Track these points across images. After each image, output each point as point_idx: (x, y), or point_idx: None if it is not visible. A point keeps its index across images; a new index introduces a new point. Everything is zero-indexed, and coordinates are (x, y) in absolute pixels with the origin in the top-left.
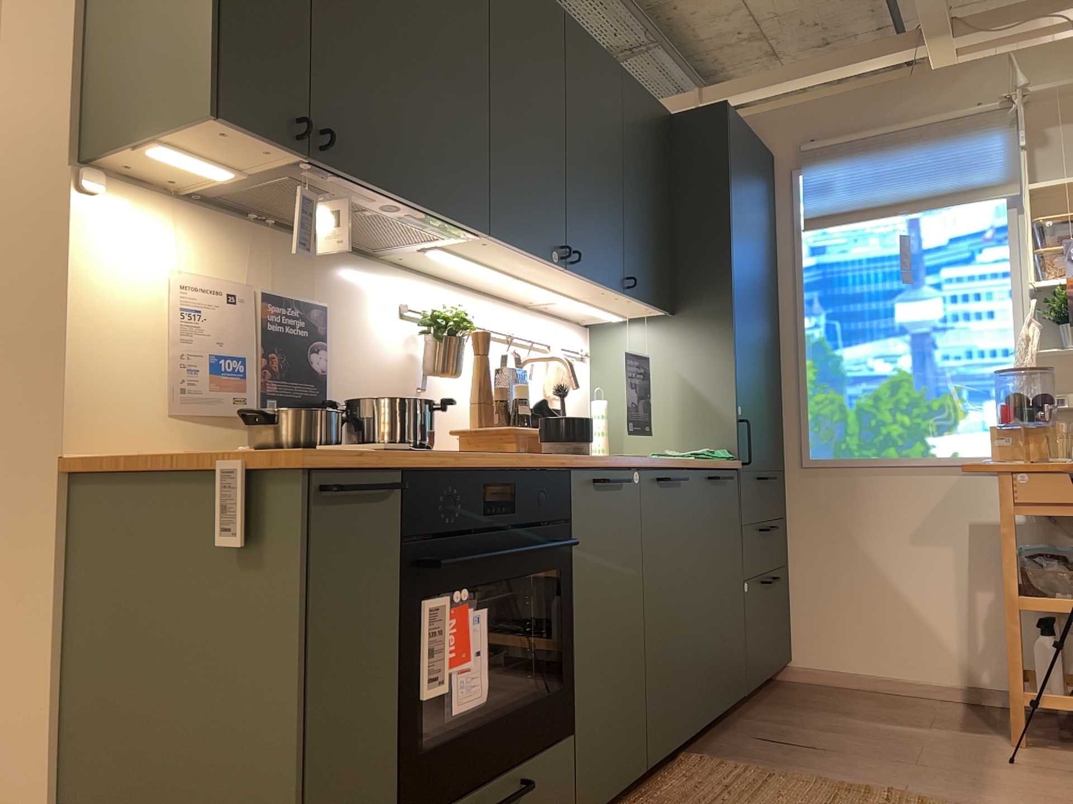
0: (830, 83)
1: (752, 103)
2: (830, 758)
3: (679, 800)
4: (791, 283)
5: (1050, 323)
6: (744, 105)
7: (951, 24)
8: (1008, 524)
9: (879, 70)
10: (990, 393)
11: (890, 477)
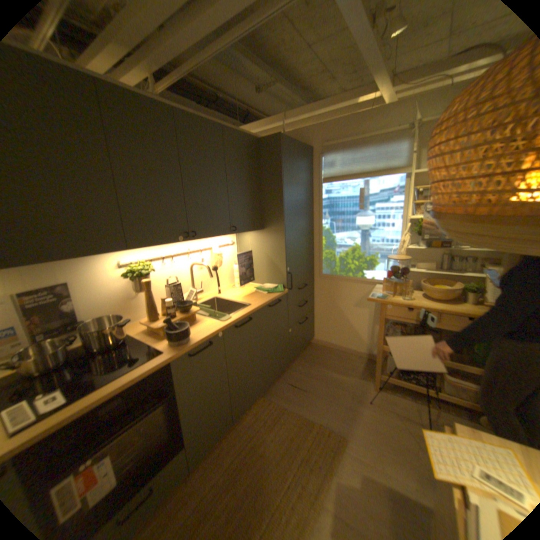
0: (338, 108)
1: (306, 118)
2: (308, 400)
3: (245, 432)
4: (318, 205)
5: (416, 232)
6: (303, 119)
7: (394, 78)
8: (382, 322)
9: (360, 102)
10: (388, 258)
11: (349, 283)
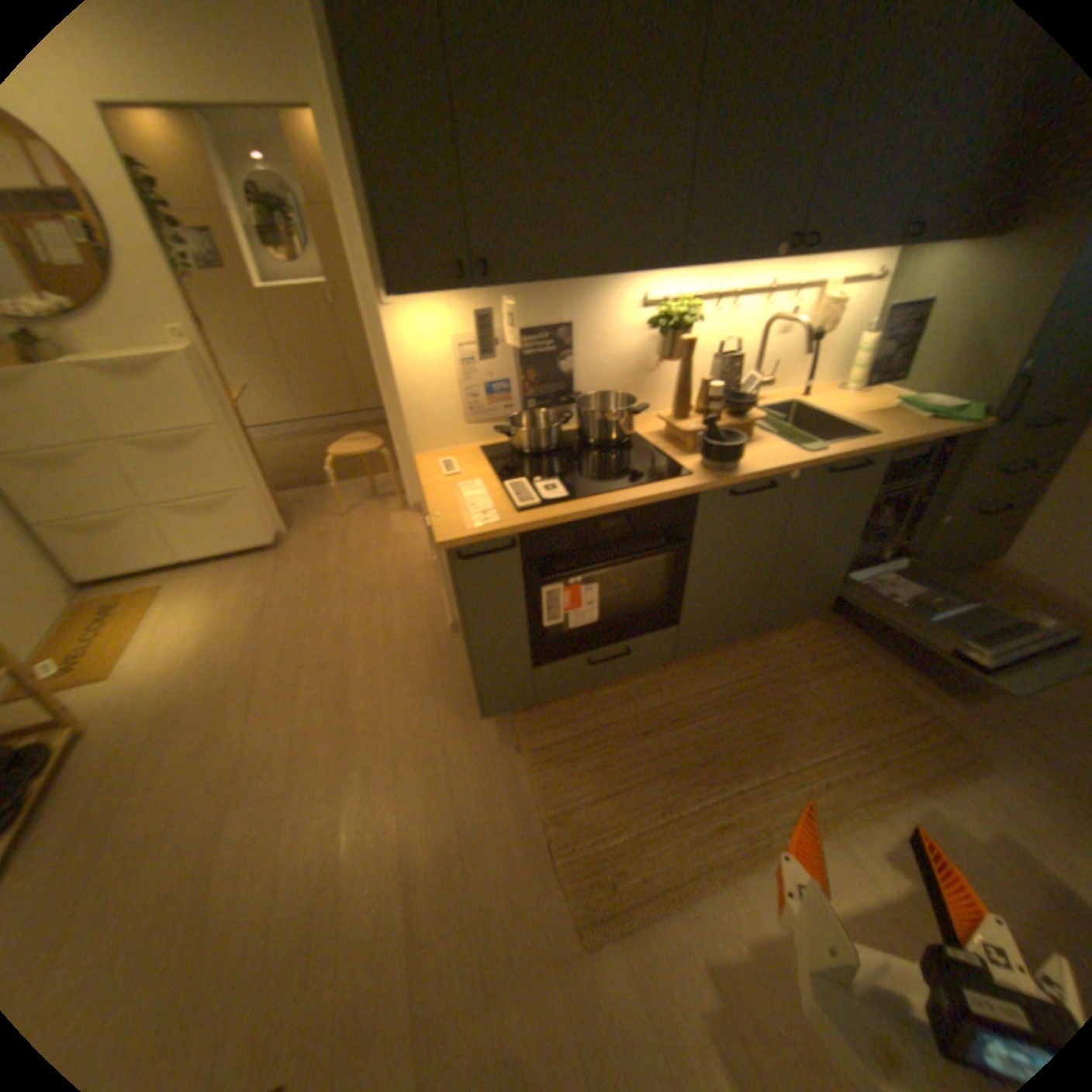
0: None
1: None
2: (927, 665)
3: (772, 654)
4: None
5: None
6: None
7: None
8: None
9: None
10: None
11: None
